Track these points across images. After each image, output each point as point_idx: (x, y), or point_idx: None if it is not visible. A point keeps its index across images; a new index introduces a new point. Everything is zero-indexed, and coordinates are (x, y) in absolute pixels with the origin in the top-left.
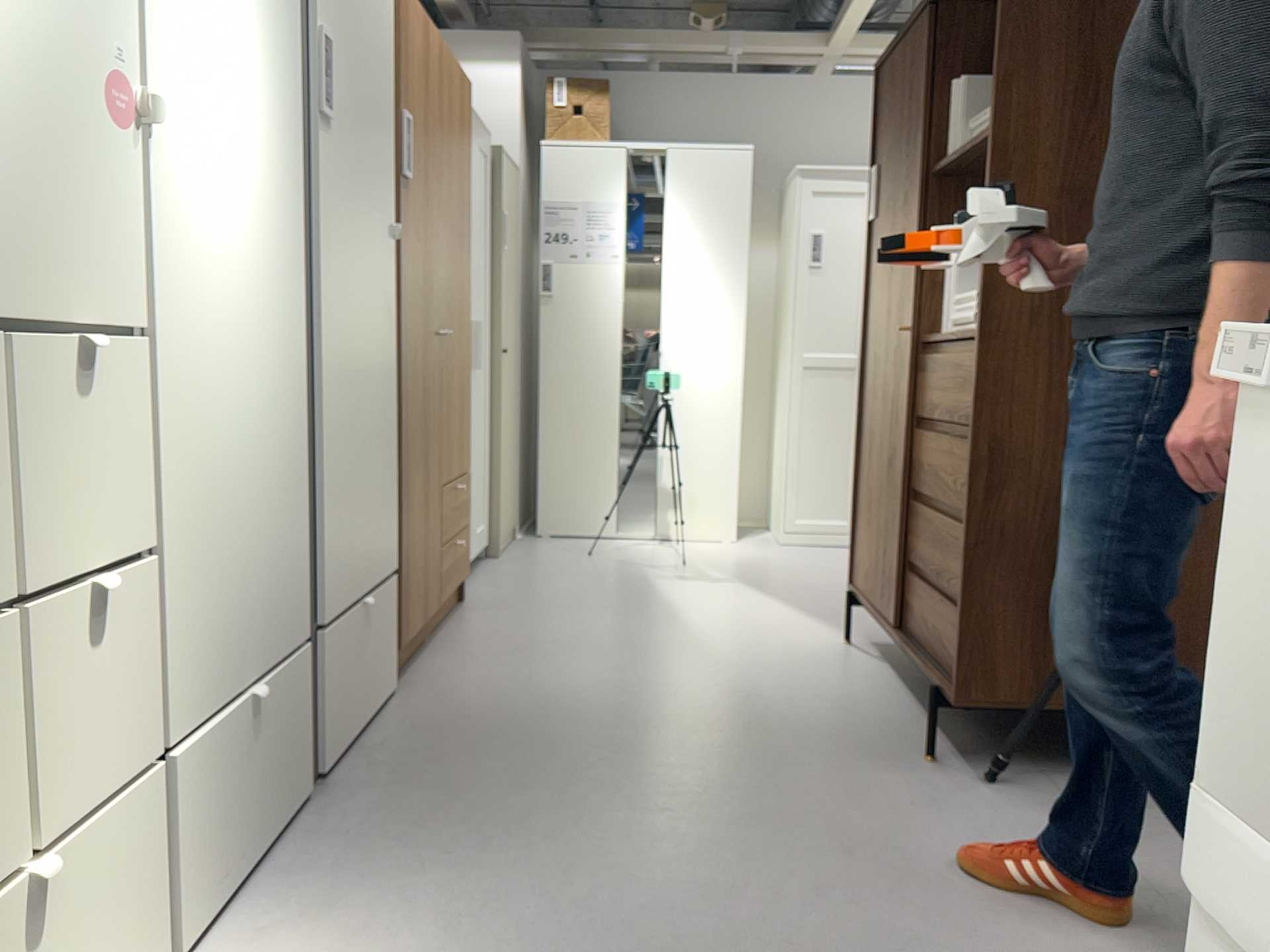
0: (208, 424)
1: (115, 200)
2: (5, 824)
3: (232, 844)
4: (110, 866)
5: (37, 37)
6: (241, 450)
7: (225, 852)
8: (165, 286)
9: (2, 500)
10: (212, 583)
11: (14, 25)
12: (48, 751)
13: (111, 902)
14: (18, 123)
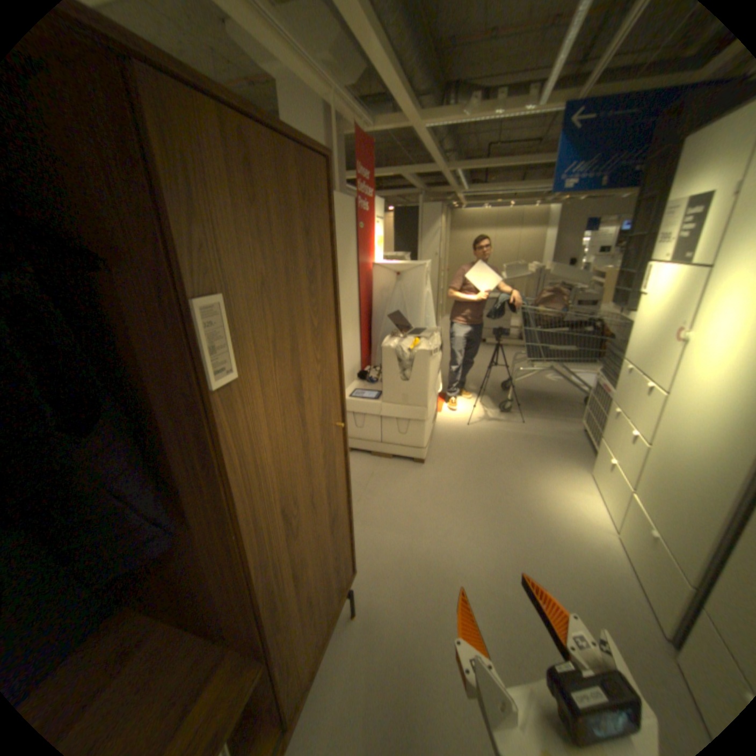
0: (679, 438)
1: (674, 360)
2: (619, 452)
3: (639, 556)
4: (623, 490)
5: (669, 323)
6: (690, 462)
7: (637, 551)
8: (680, 388)
9: (636, 404)
10: (663, 482)
11: (665, 322)
12: (625, 452)
13: (621, 496)
14: (660, 340)
